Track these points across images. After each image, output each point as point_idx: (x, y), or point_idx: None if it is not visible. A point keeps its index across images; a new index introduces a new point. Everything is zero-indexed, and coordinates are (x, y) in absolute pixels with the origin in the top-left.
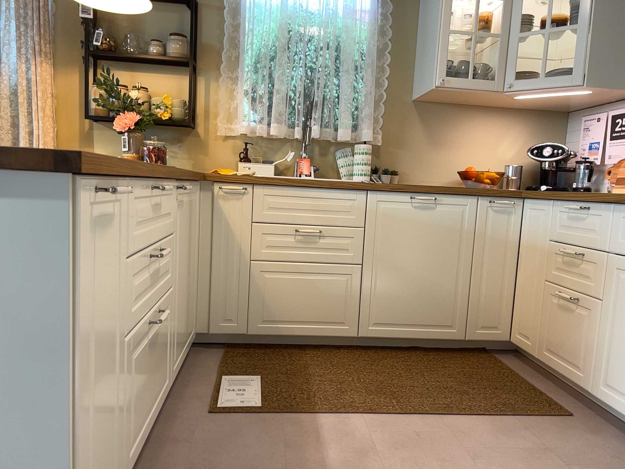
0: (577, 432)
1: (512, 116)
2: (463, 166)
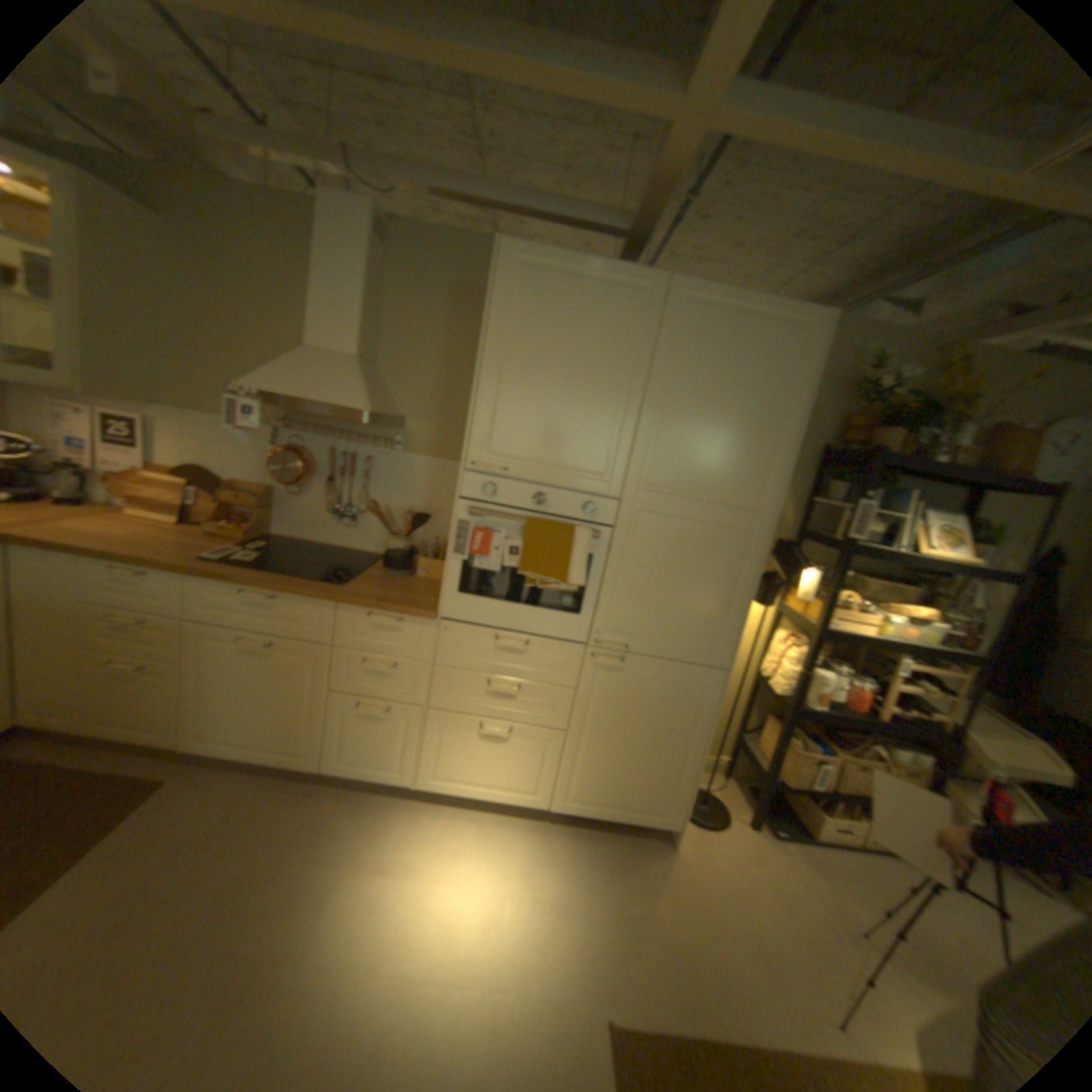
0: (178, 801)
1: None
2: None
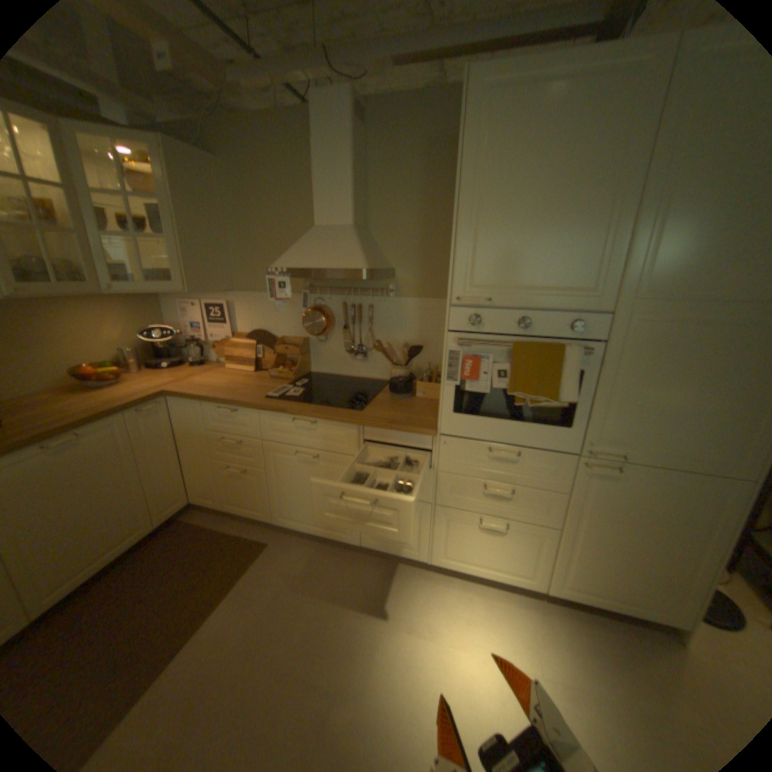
0: (276, 557)
1: (104, 299)
2: (66, 361)
